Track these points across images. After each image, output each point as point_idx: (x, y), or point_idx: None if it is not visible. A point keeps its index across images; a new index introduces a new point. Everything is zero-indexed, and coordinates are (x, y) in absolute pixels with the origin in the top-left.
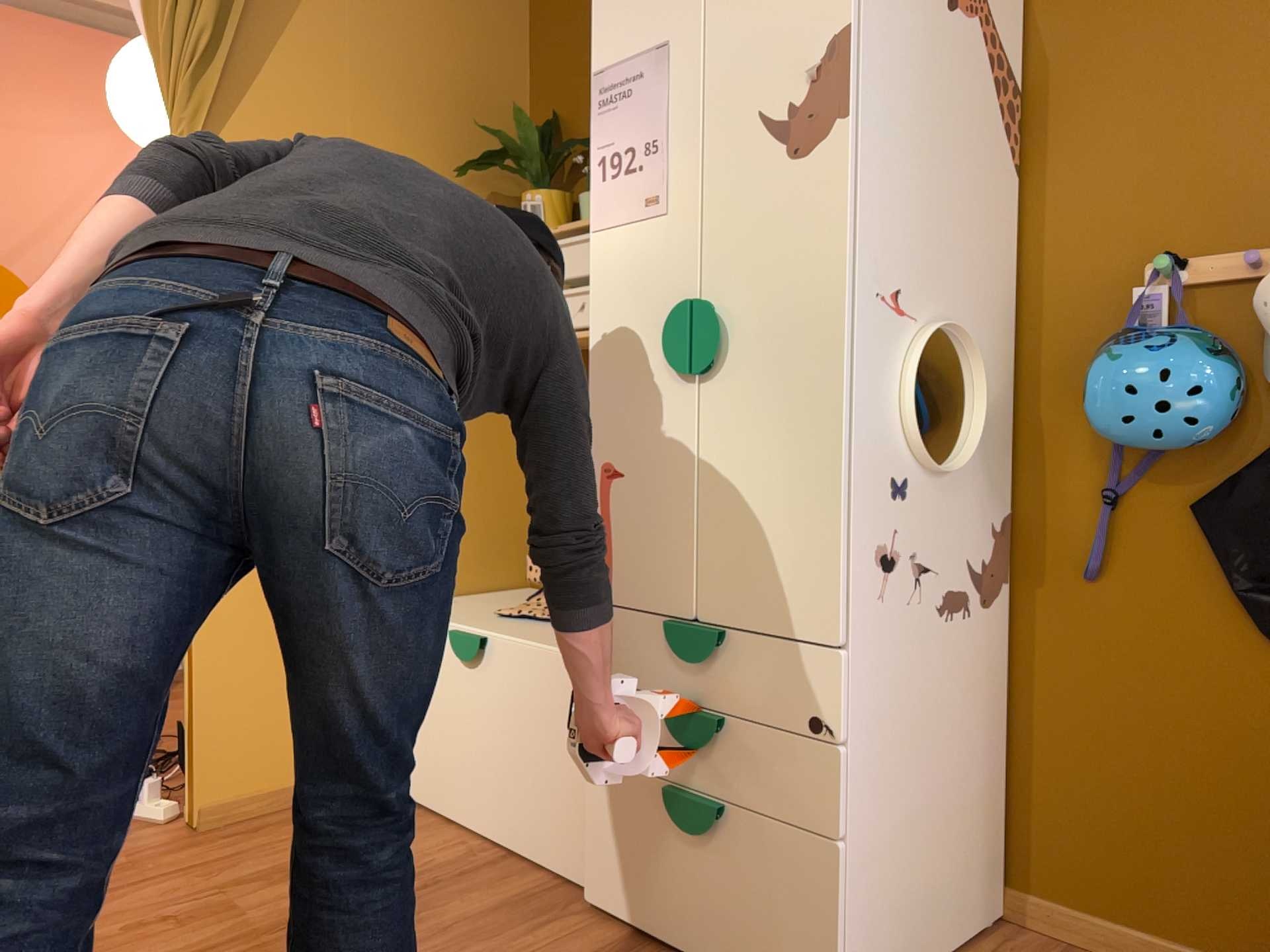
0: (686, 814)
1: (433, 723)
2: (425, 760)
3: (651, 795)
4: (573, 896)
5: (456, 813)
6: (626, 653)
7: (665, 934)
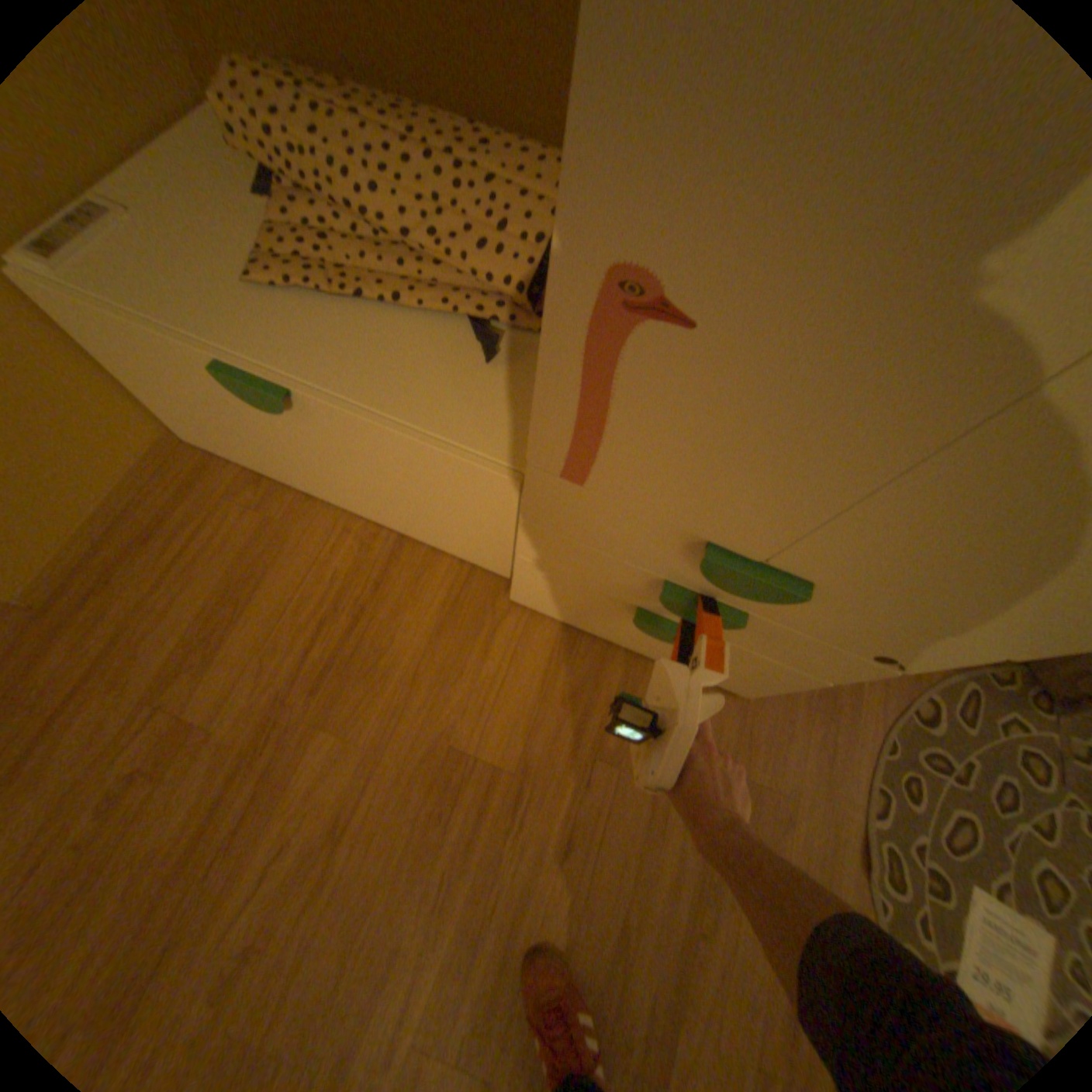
0: (661, 635)
1: (239, 431)
2: (246, 451)
3: (609, 600)
4: (490, 582)
5: (318, 495)
6: (601, 529)
7: (600, 635)
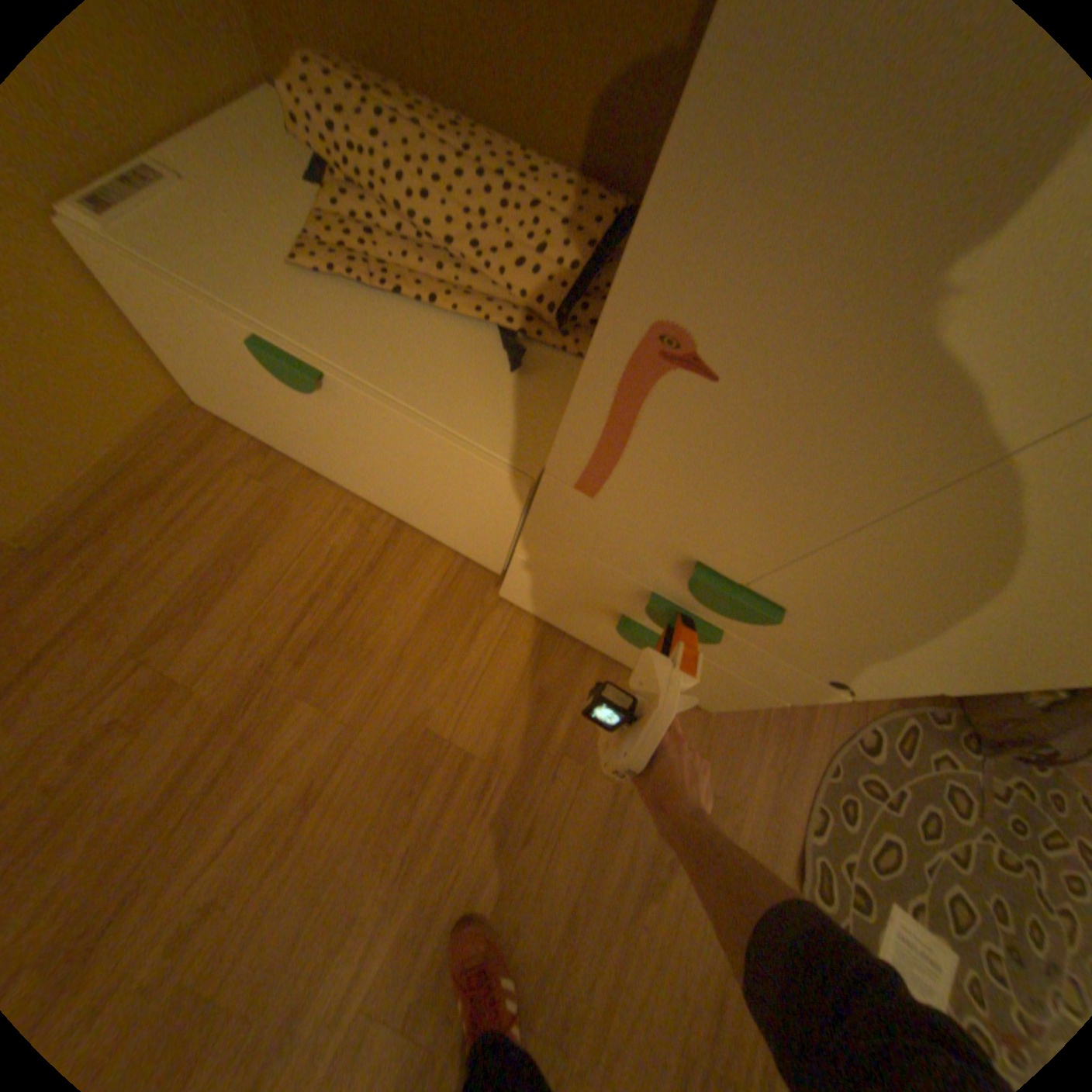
0: (641, 643)
1: (258, 401)
2: (259, 421)
3: (596, 605)
4: (481, 576)
5: (324, 472)
6: (602, 539)
7: (581, 638)
